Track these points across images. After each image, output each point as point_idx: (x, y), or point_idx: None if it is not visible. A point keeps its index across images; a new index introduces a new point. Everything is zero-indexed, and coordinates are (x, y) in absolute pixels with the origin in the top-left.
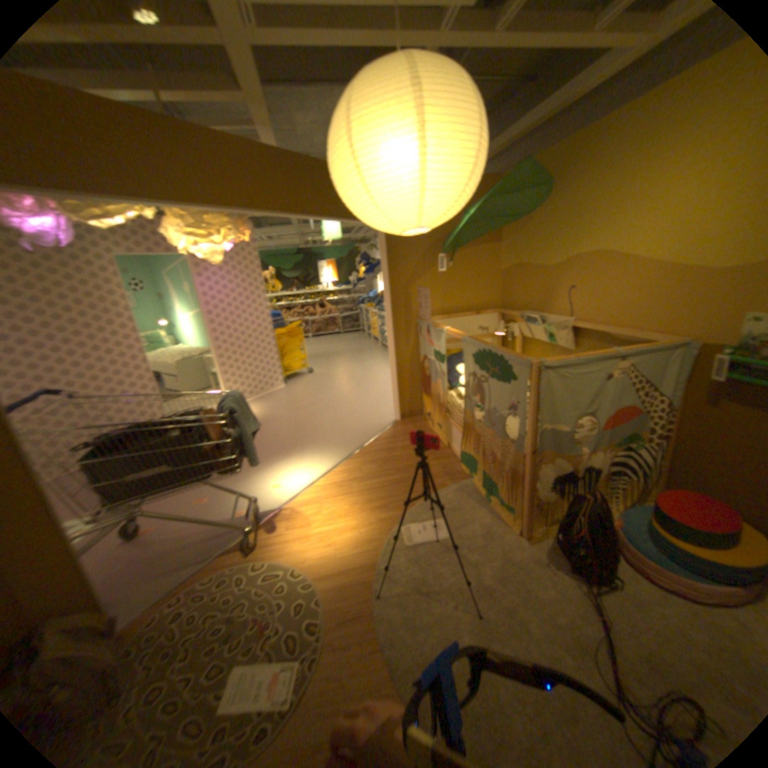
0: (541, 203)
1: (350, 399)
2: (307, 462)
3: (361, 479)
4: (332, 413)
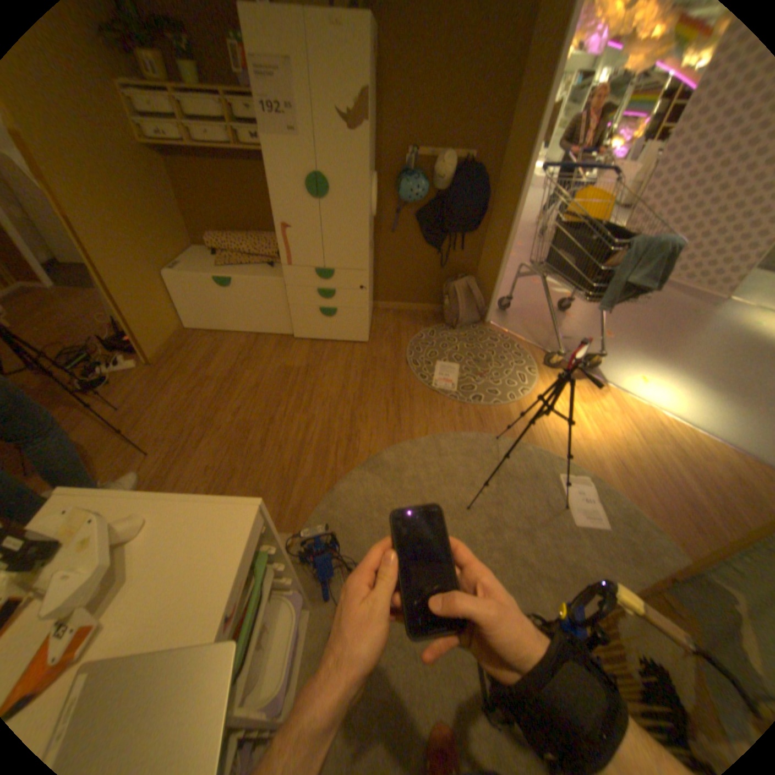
0: None
1: None
2: (710, 408)
3: (687, 459)
4: None
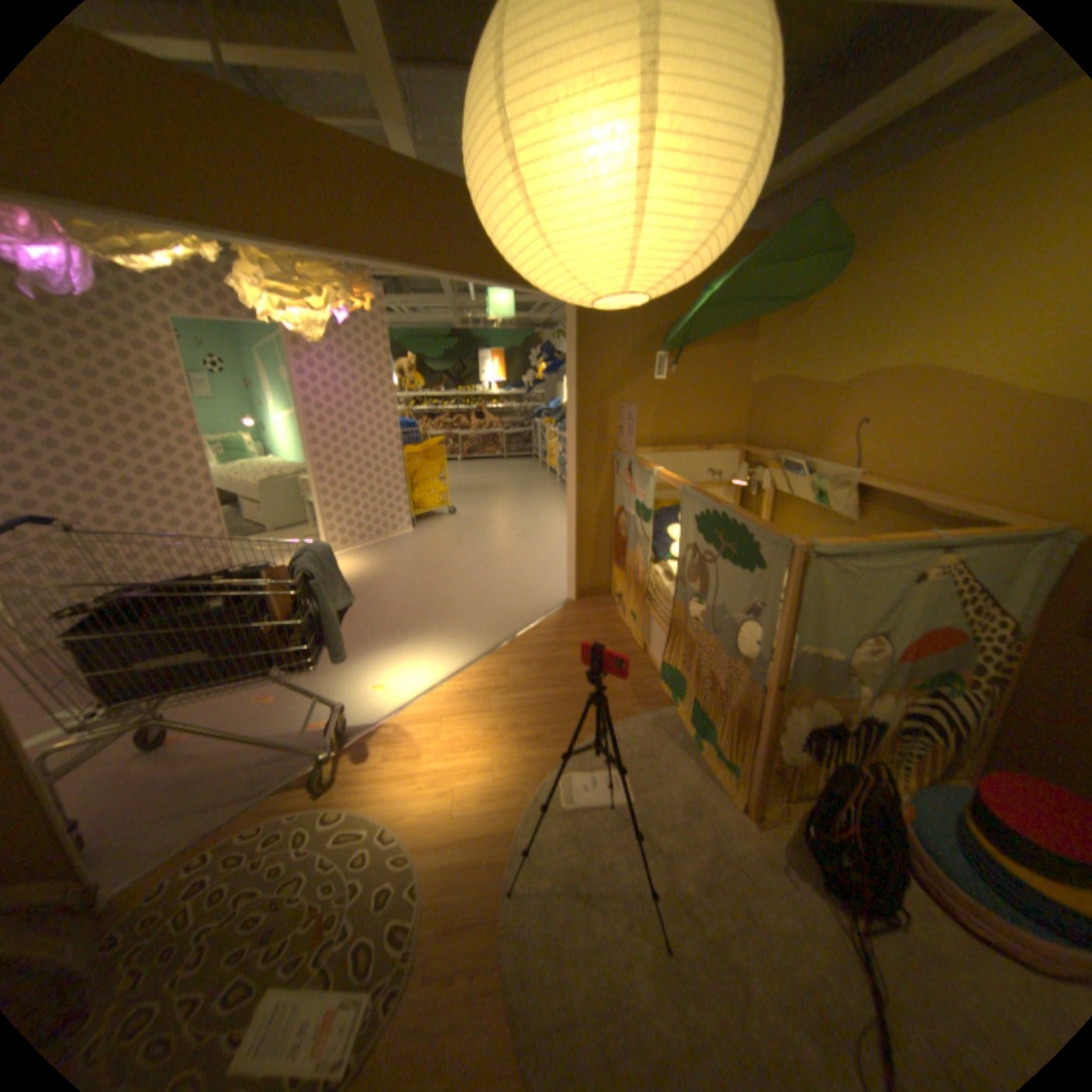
0: (826, 282)
1: (503, 559)
2: (428, 652)
3: (504, 688)
4: (474, 579)
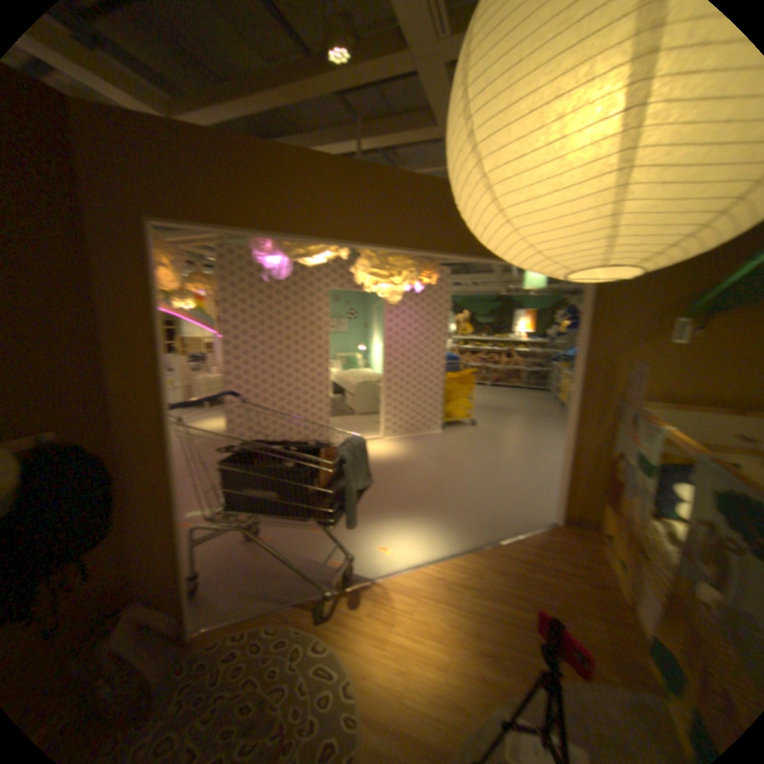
0: None
1: (503, 471)
2: (425, 533)
3: (477, 591)
4: (475, 481)
